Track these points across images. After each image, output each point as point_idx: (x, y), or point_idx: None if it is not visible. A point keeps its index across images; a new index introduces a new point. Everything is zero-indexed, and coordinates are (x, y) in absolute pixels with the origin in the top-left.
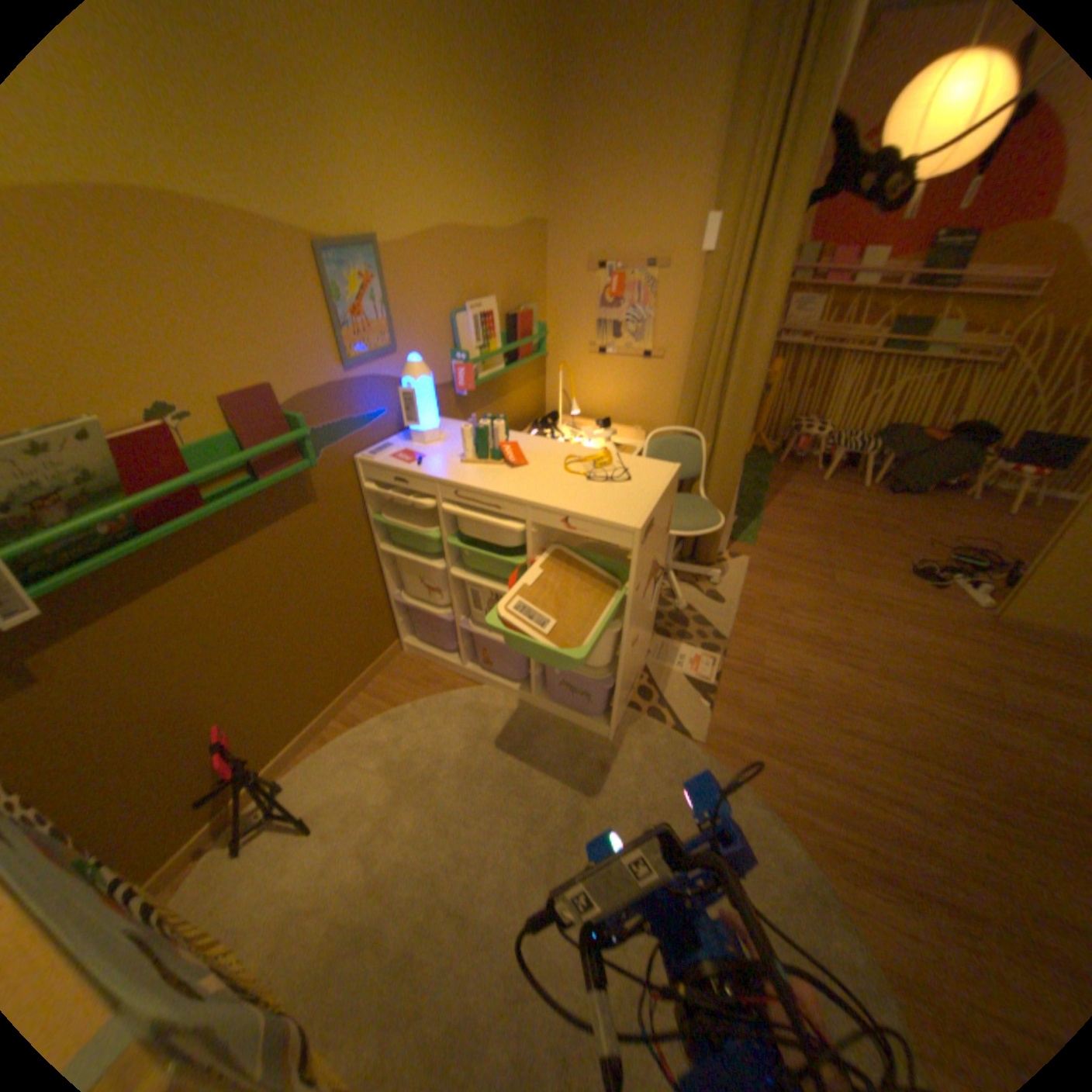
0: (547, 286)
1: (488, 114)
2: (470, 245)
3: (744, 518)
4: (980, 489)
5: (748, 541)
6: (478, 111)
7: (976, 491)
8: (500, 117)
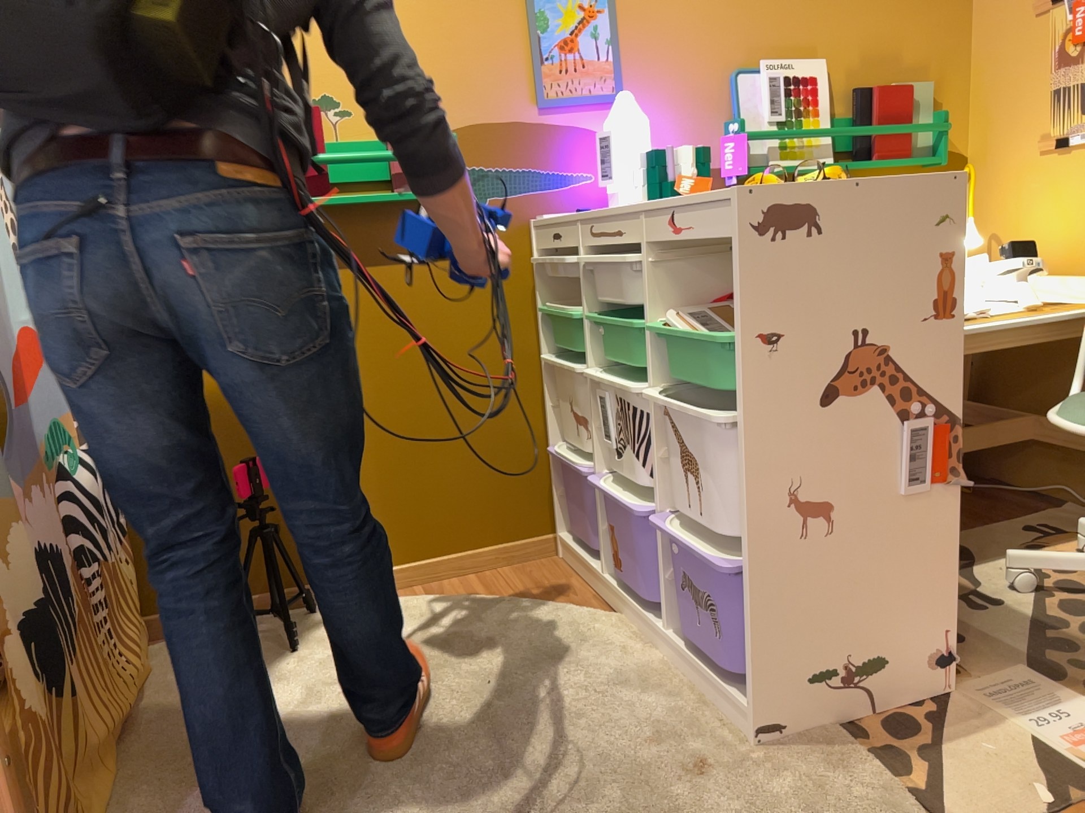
0: (972, 61)
1: None
2: None
3: None
4: None
5: None
6: None
7: None
8: None
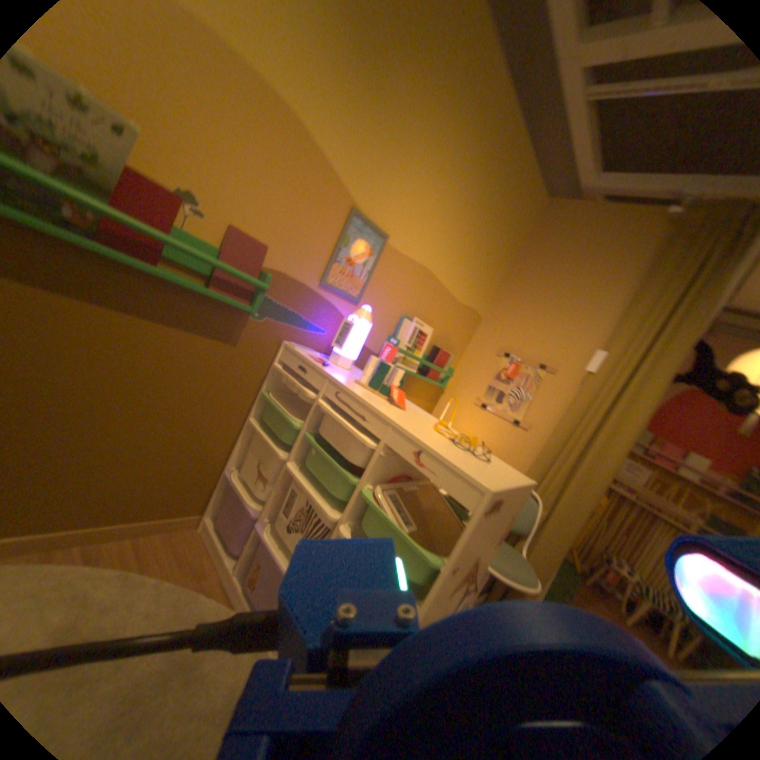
0: (466, 353)
1: (481, 243)
2: (436, 293)
3: None
4: None
5: None
6: (477, 237)
7: None
8: (486, 250)
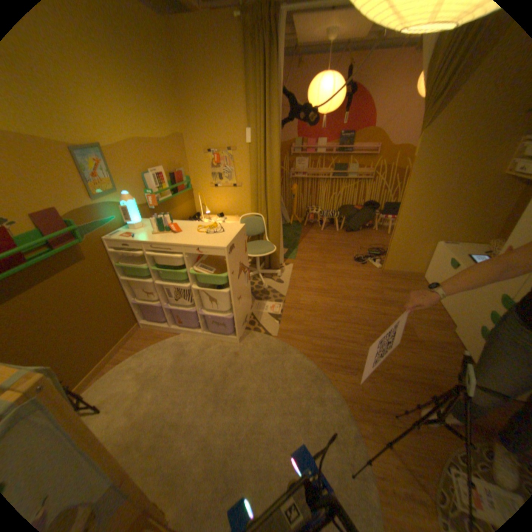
0: (188, 160)
1: (146, 92)
2: (147, 145)
3: (290, 249)
4: (376, 226)
5: (292, 258)
6: (141, 91)
7: (375, 227)
8: (152, 93)
